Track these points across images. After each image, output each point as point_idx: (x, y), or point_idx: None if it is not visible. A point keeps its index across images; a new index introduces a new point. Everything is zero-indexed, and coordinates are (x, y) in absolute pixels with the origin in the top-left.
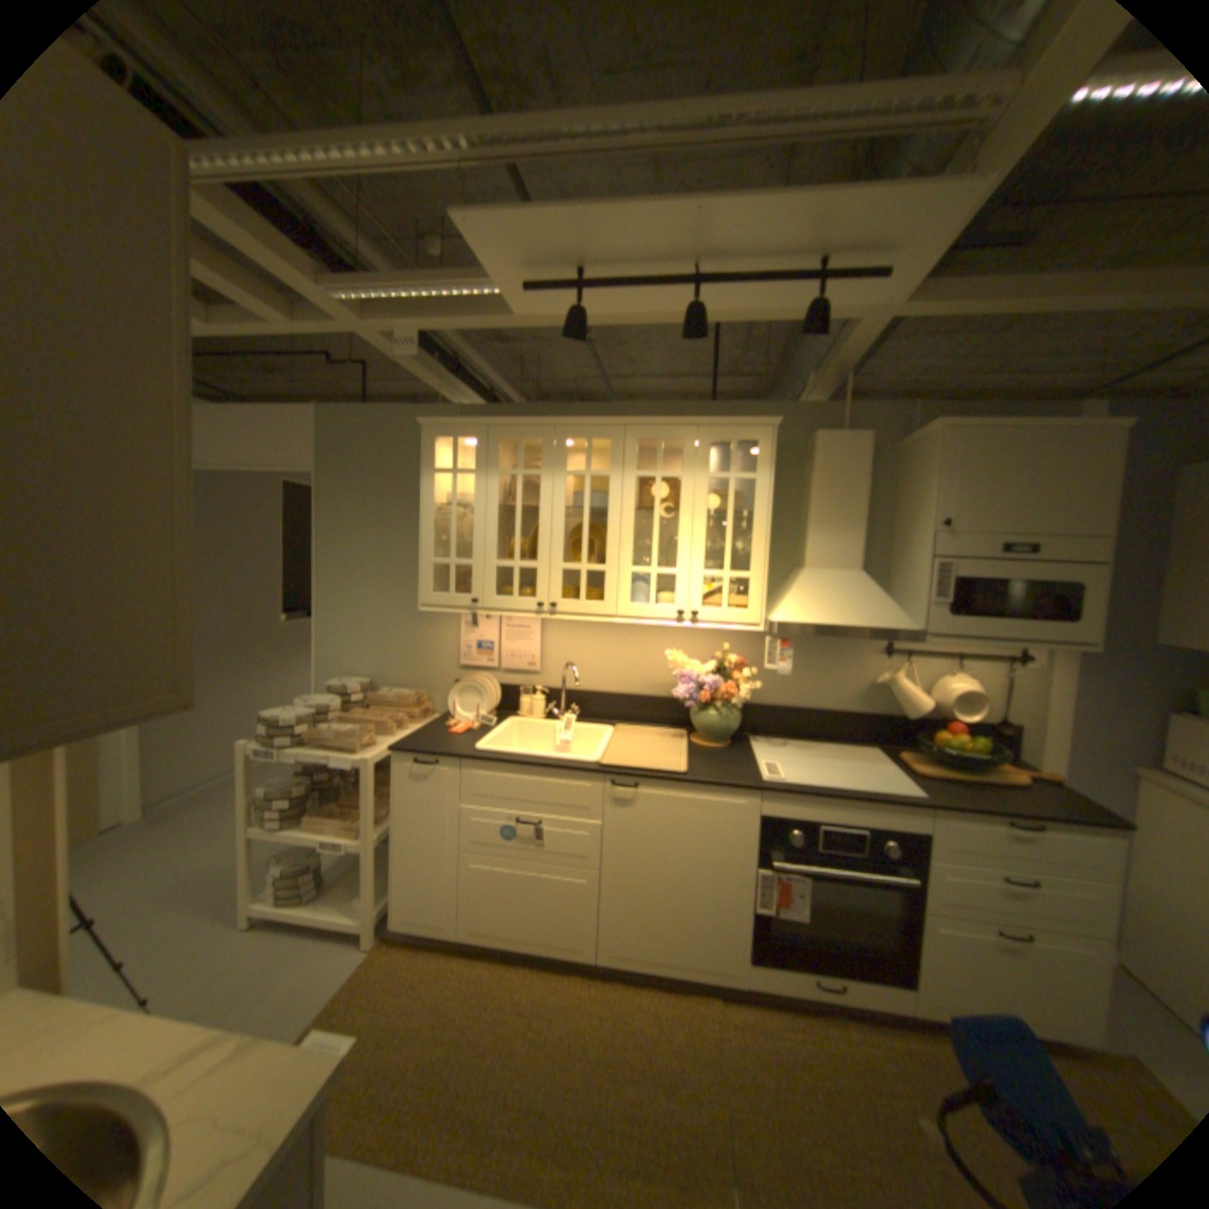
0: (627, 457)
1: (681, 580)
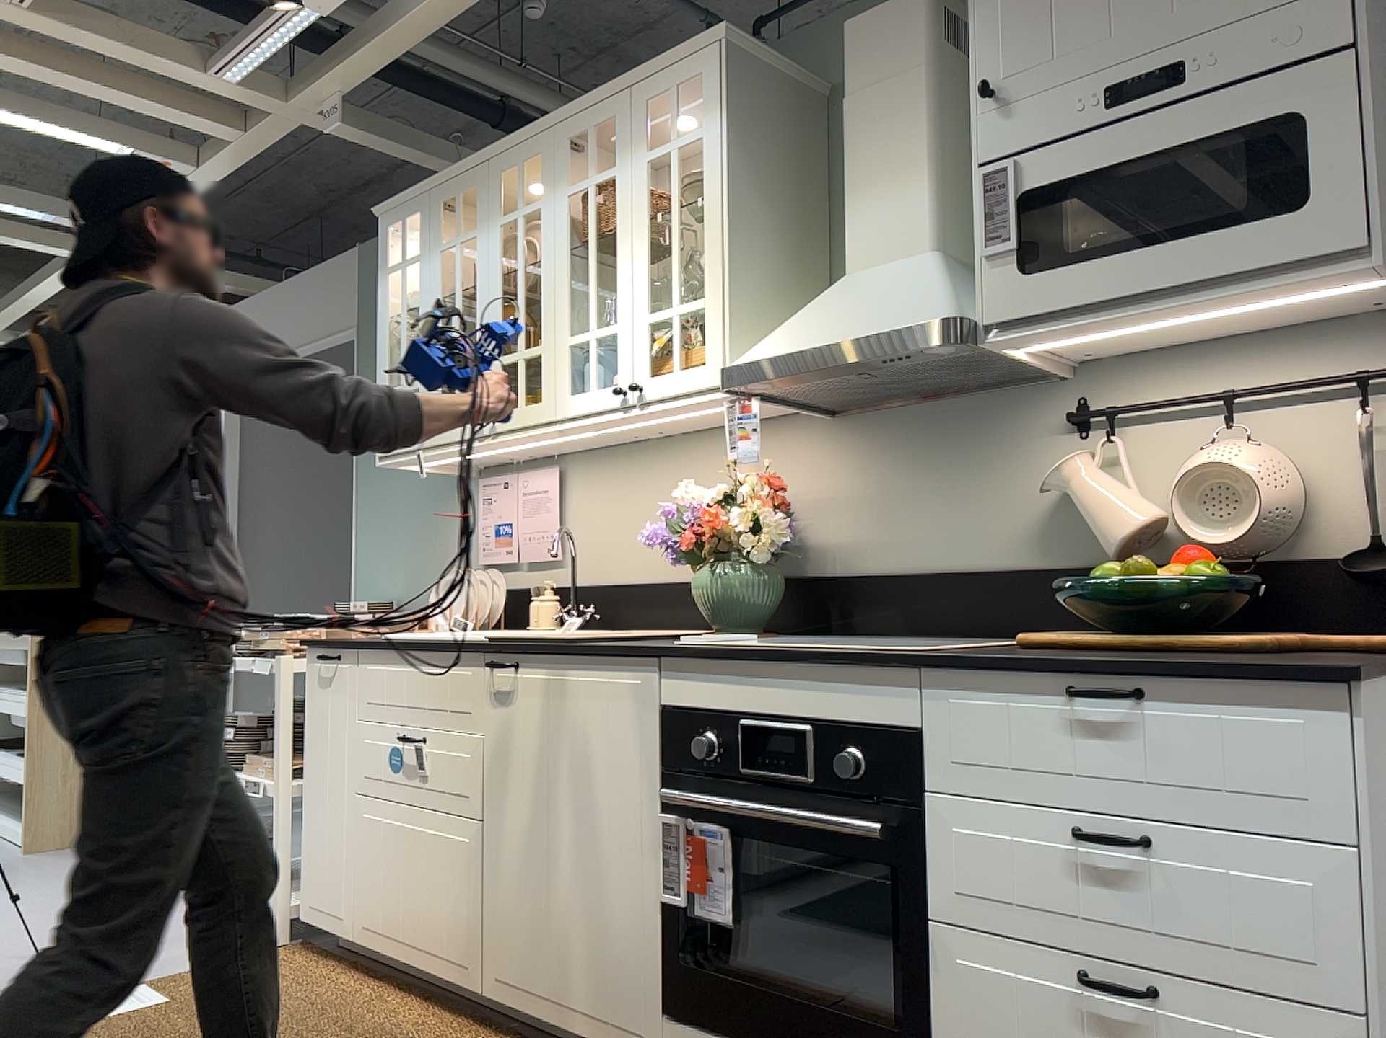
0: (557, 170)
1: (621, 334)
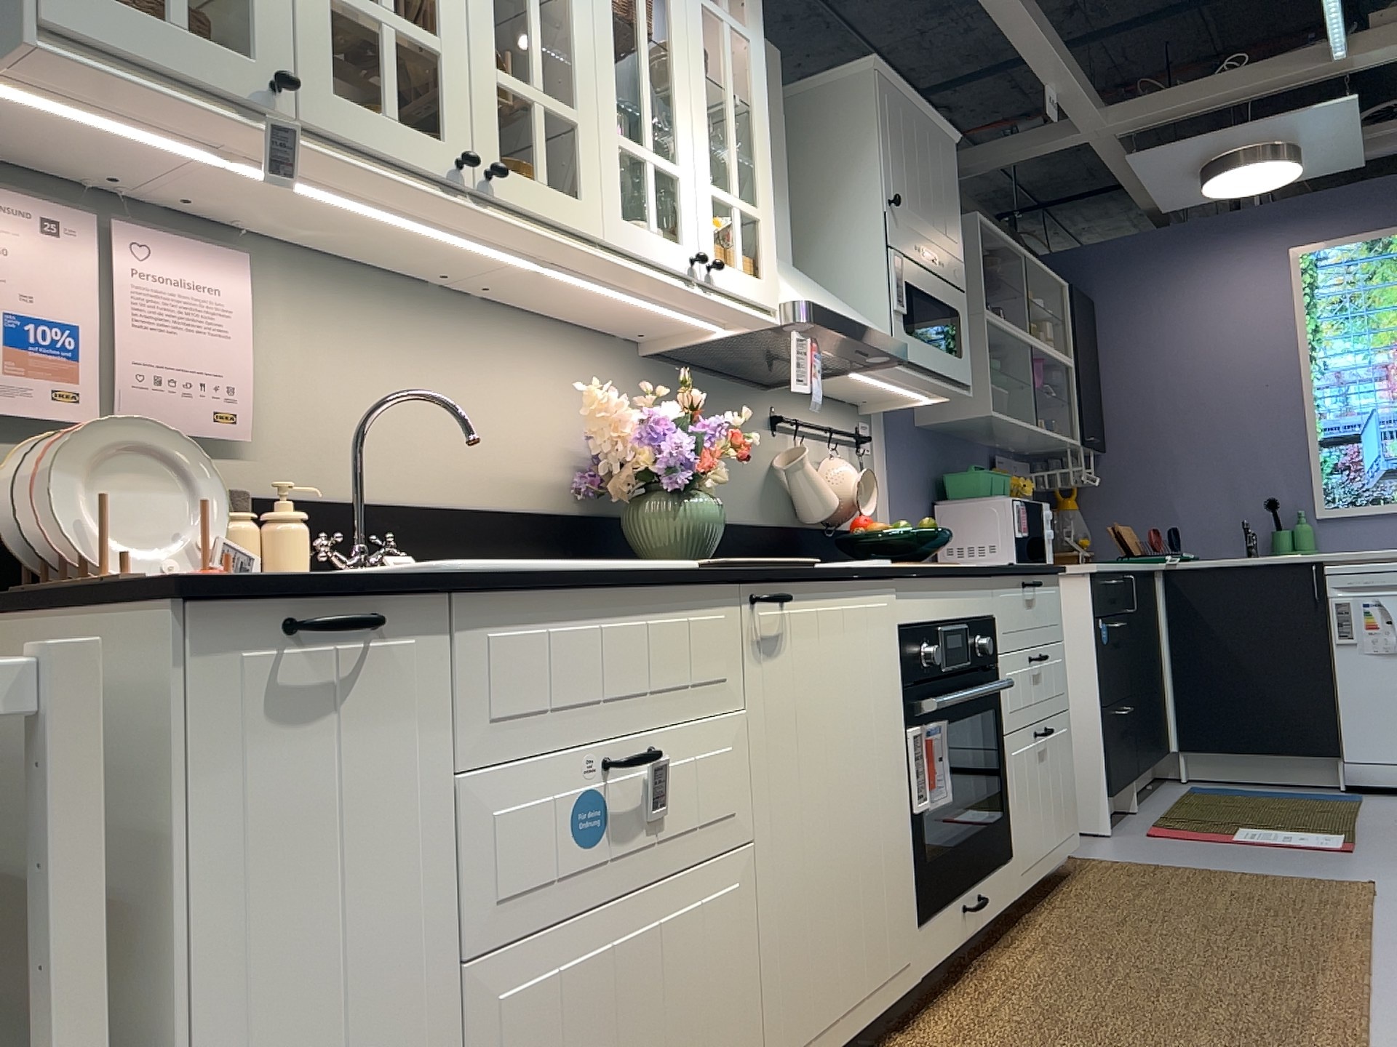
0: None
1: (687, 187)
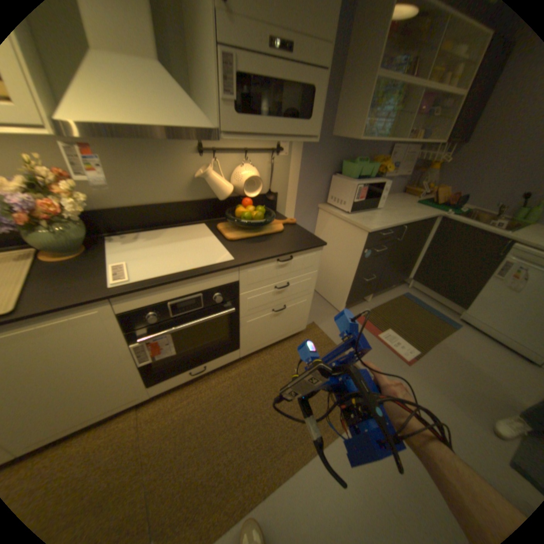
0: None
1: None
